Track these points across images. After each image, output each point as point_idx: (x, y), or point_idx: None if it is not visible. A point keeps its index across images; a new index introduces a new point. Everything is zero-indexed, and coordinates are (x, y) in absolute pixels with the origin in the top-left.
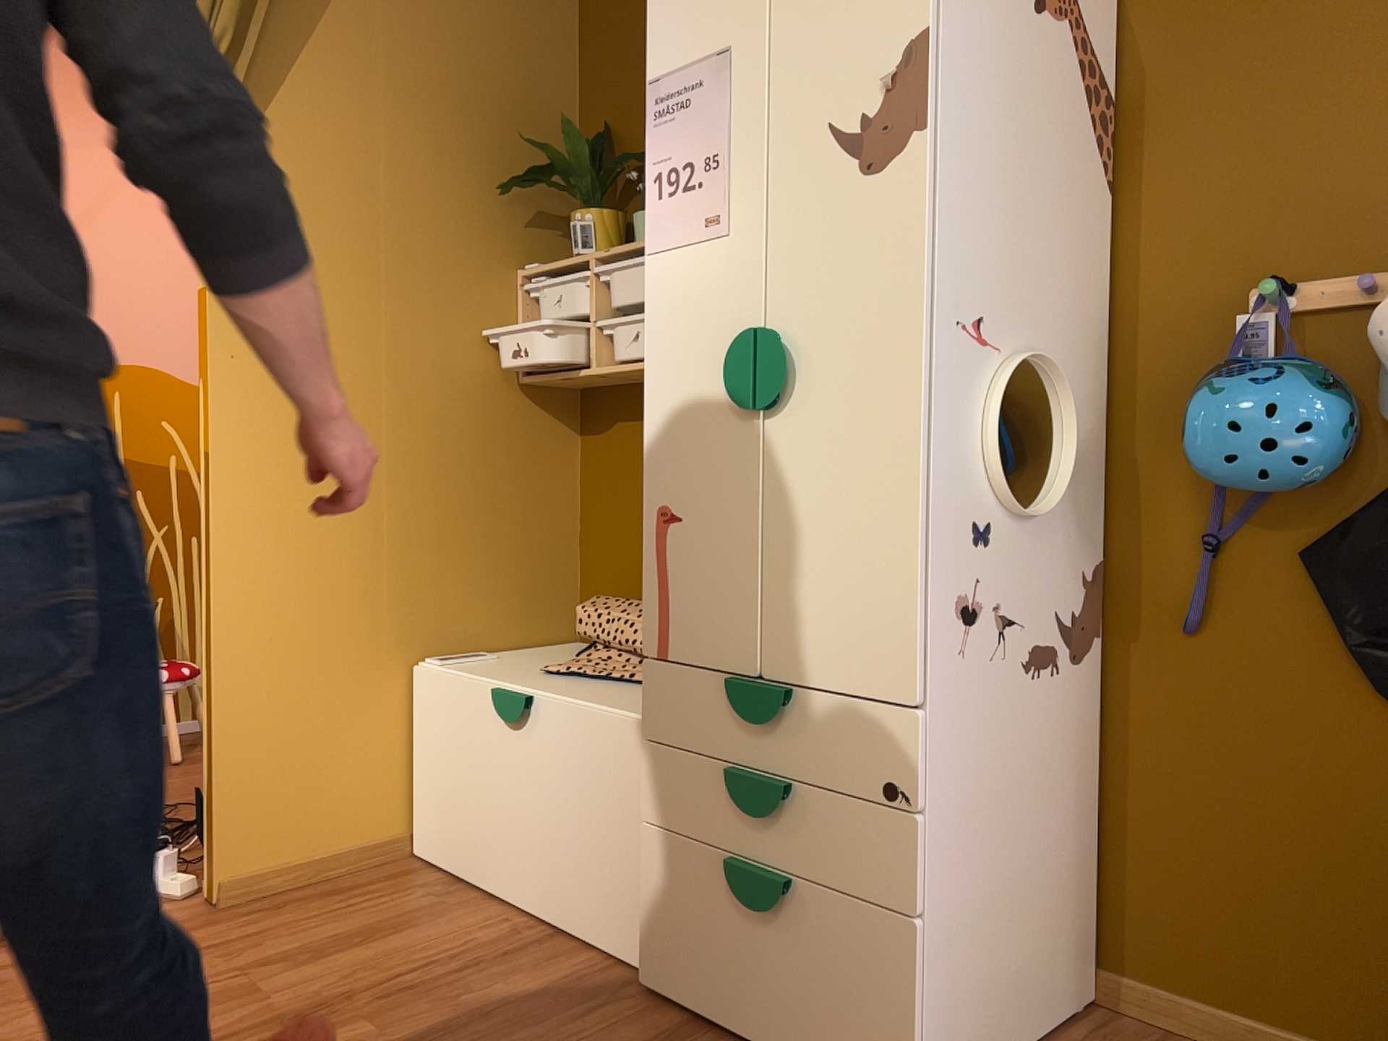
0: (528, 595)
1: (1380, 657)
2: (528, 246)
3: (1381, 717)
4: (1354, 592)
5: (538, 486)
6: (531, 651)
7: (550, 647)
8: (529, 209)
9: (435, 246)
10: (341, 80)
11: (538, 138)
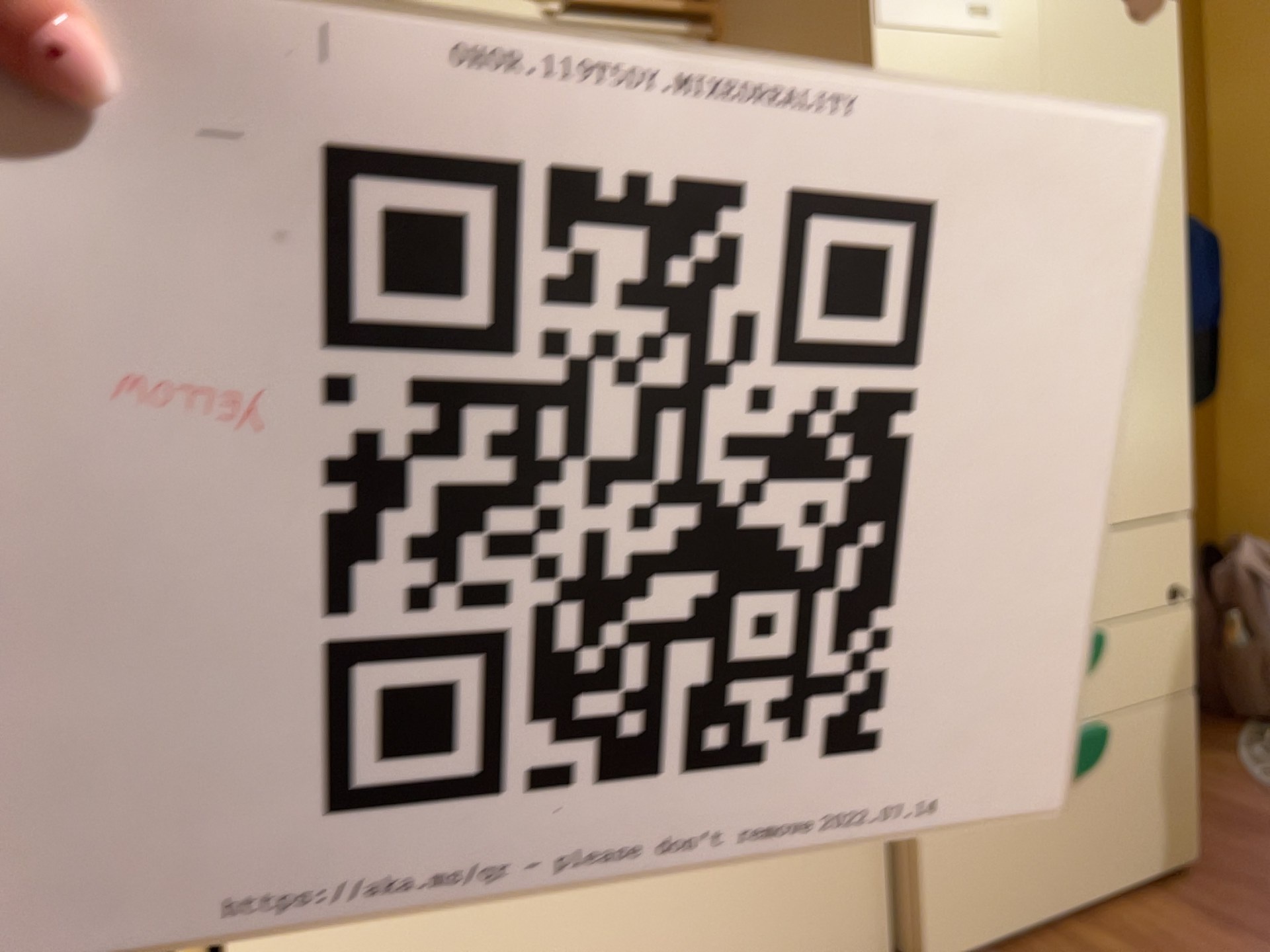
0: None
1: None
2: None
3: None
4: None
5: None
6: None
7: None
8: None
9: None
10: None
11: None
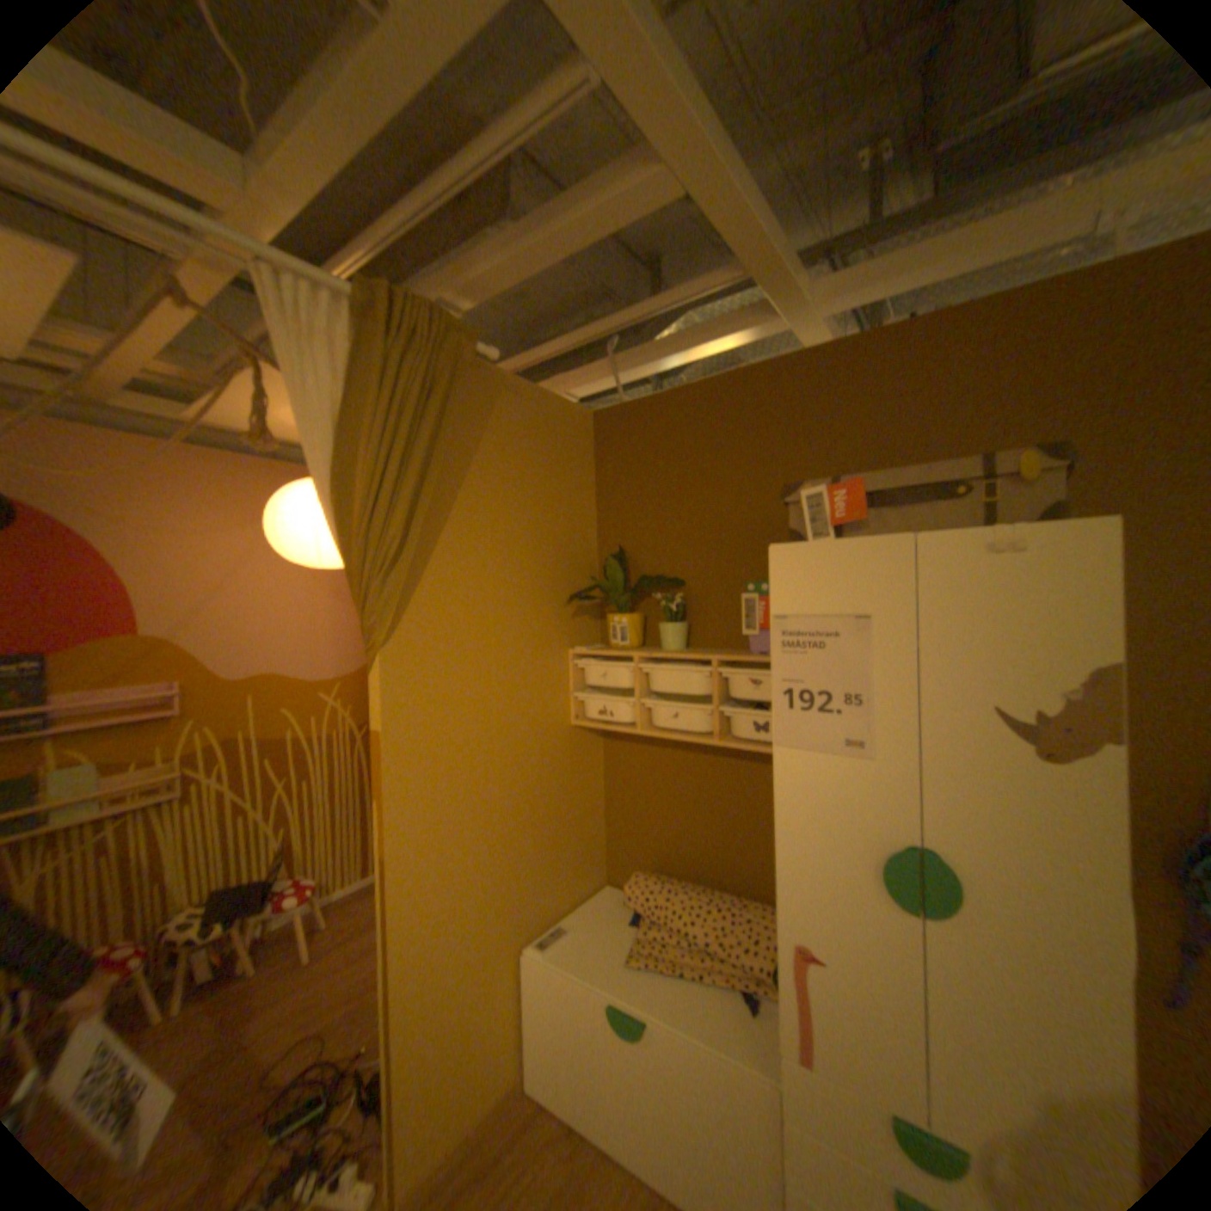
0: (580, 866)
1: None
2: (573, 631)
3: None
4: None
5: (583, 789)
6: (588, 910)
7: (597, 901)
8: (572, 606)
9: (523, 649)
10: (464, 547)
11: (576, 557)
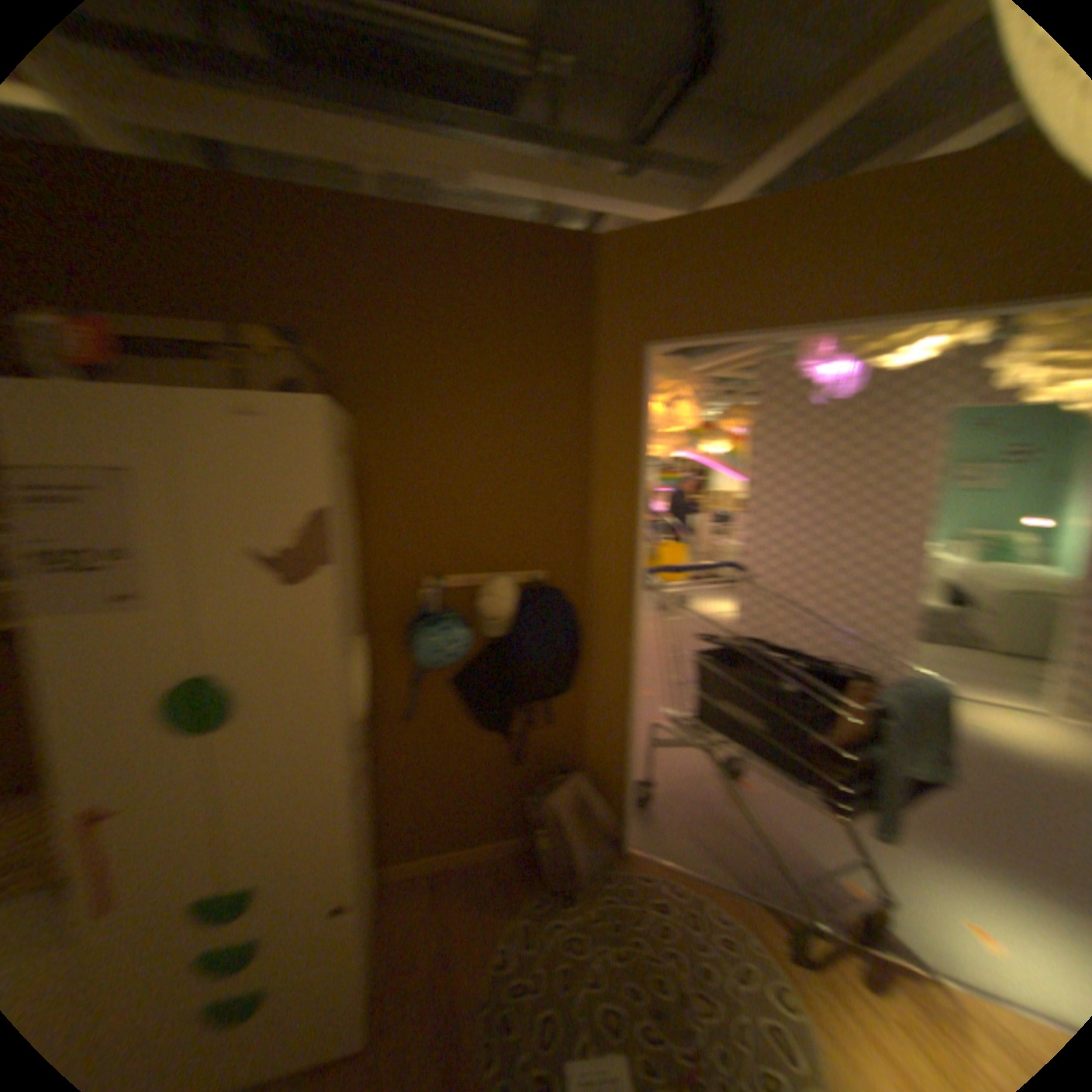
0: None
1: (474, 716)
2: None
3: (472, 734)
4: (465, 695)
5: None
6: None
7: None
8: None
9: None
10: None
11: None
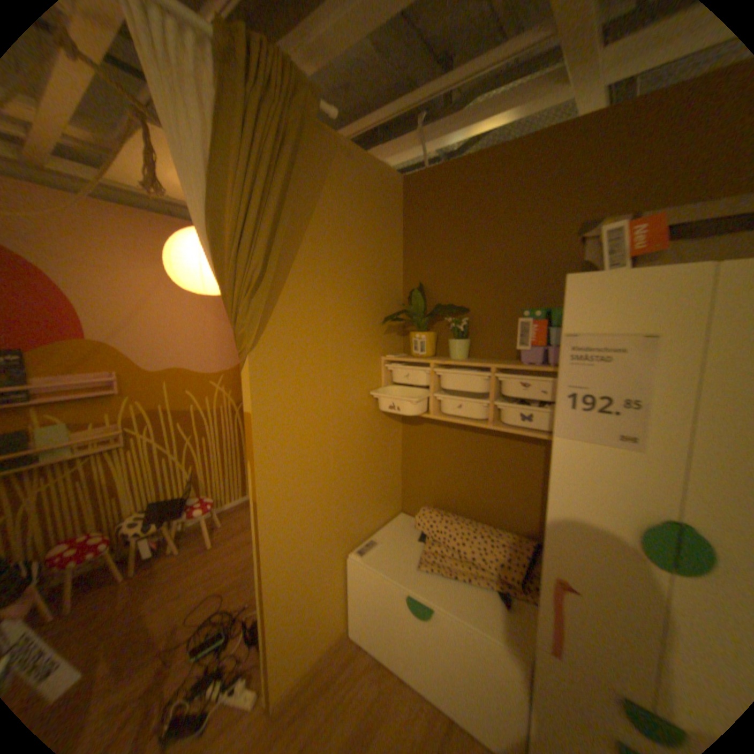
0: (385, 501)
1: None
2: (384, 343)
3: None
4: None
5: (388, 452)
6: (389, 529)
7: (395, 523)
8: (384, 325)
9: (350, 356)
10: (308, 277)
11: (387, 289)
